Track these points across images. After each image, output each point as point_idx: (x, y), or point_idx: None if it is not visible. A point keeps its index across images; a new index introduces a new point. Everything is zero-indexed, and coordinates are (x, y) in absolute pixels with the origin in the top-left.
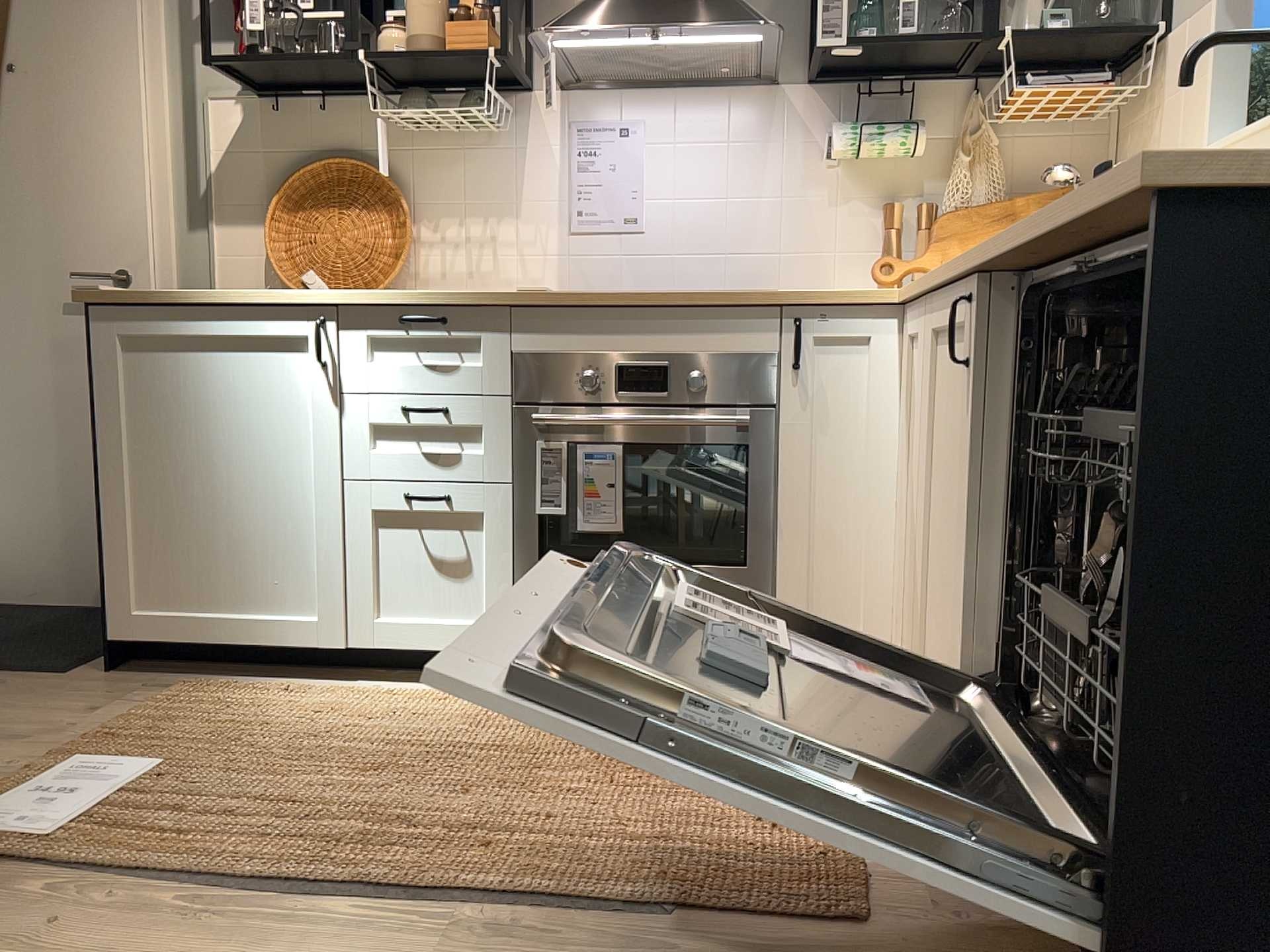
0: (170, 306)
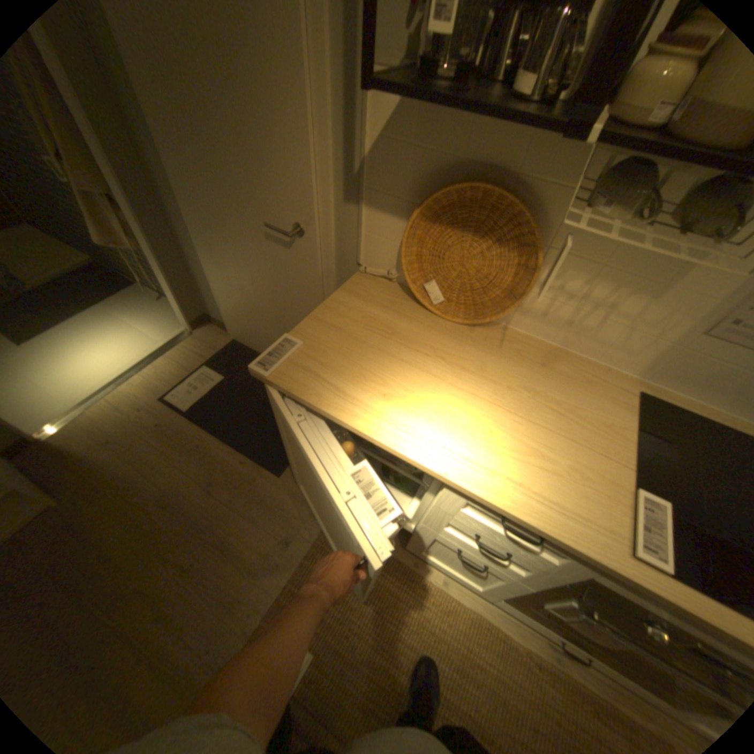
0: (318, 409)
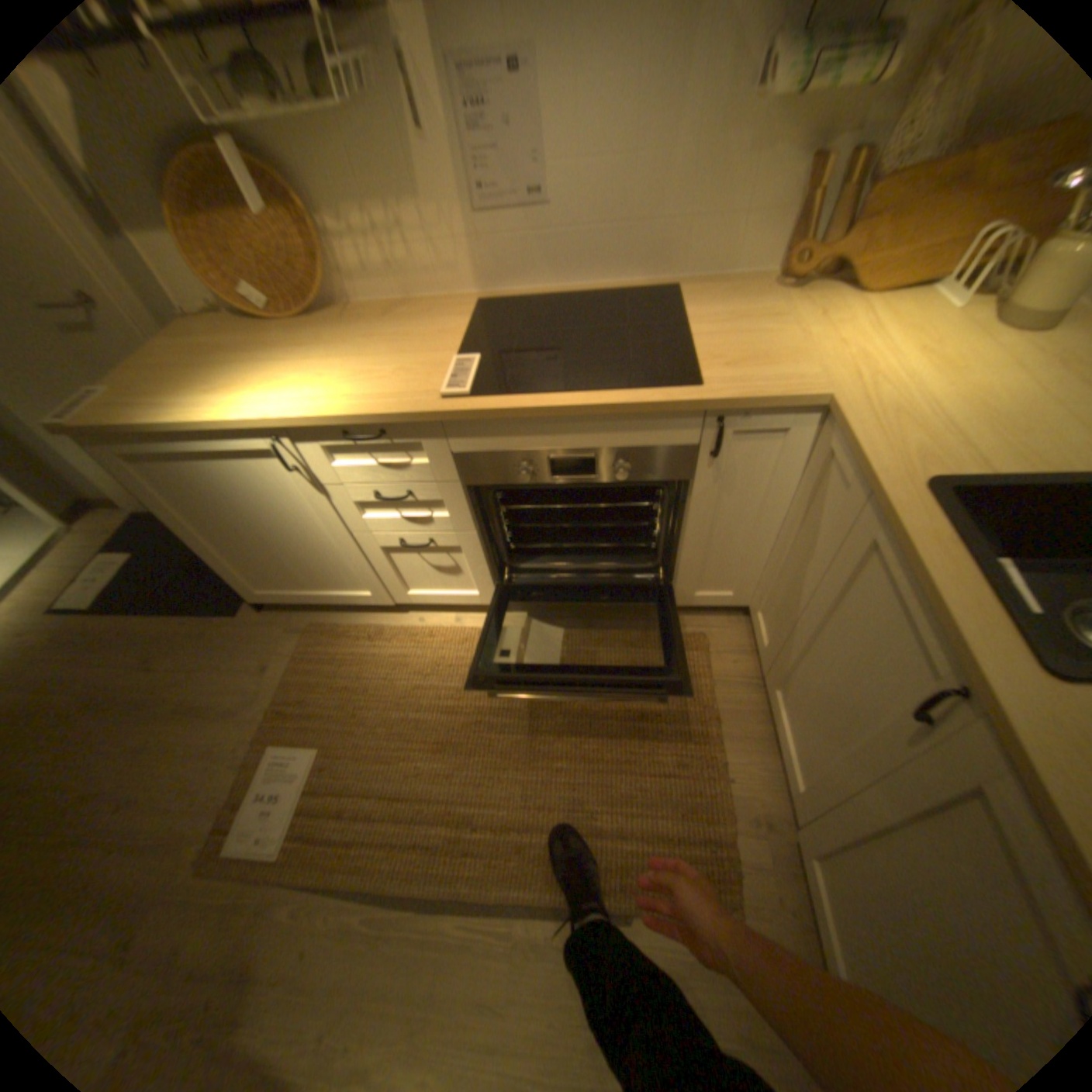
0: (139, 433)
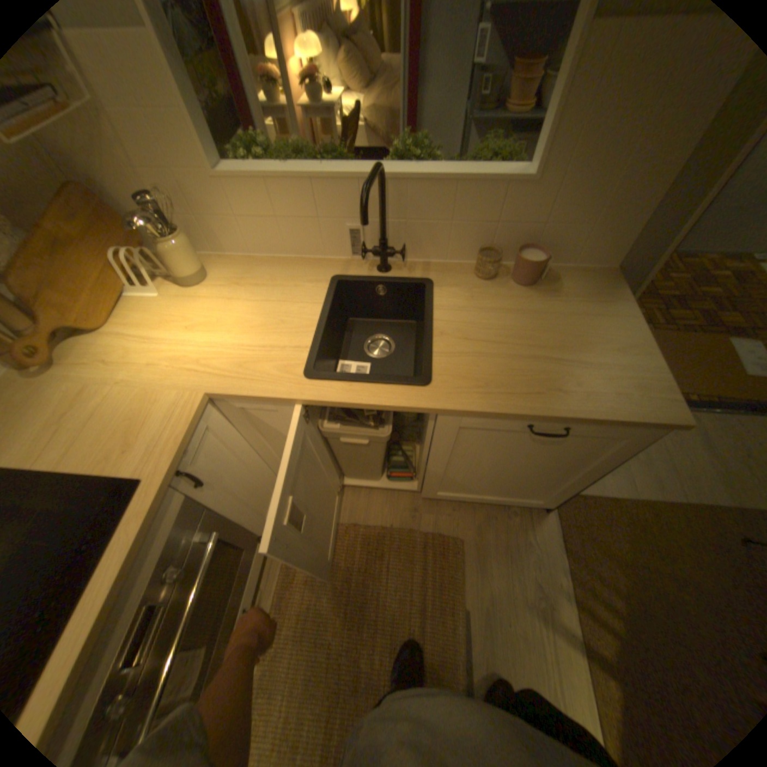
0: None
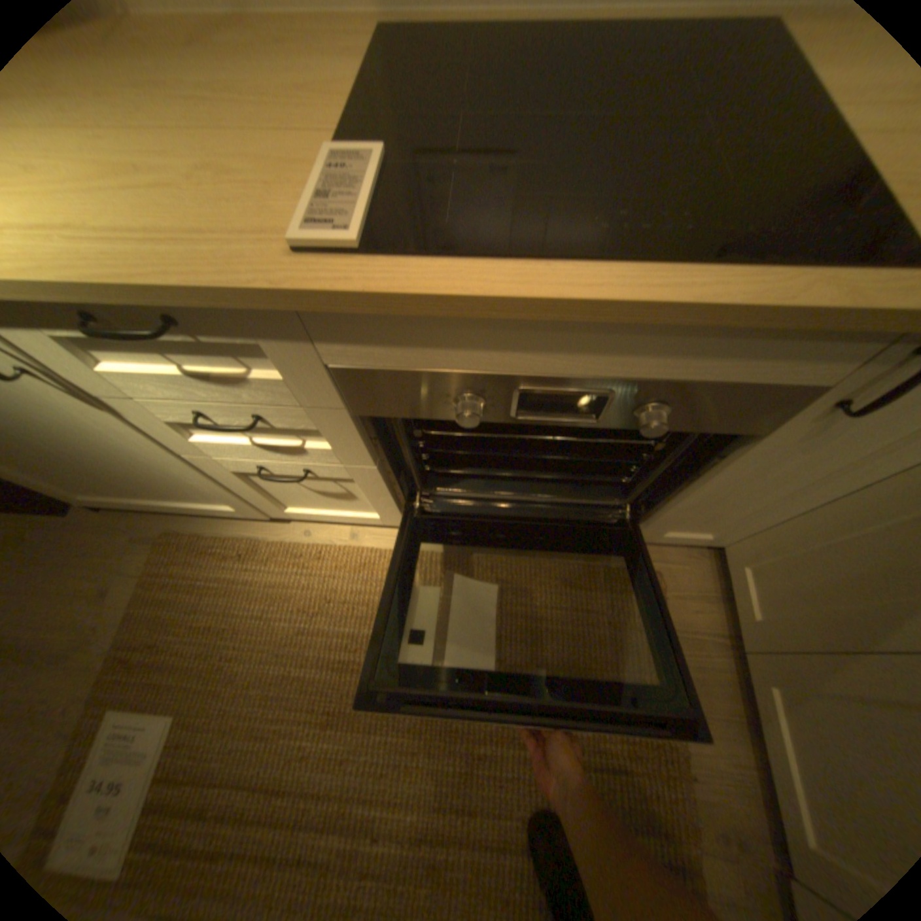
0: None
